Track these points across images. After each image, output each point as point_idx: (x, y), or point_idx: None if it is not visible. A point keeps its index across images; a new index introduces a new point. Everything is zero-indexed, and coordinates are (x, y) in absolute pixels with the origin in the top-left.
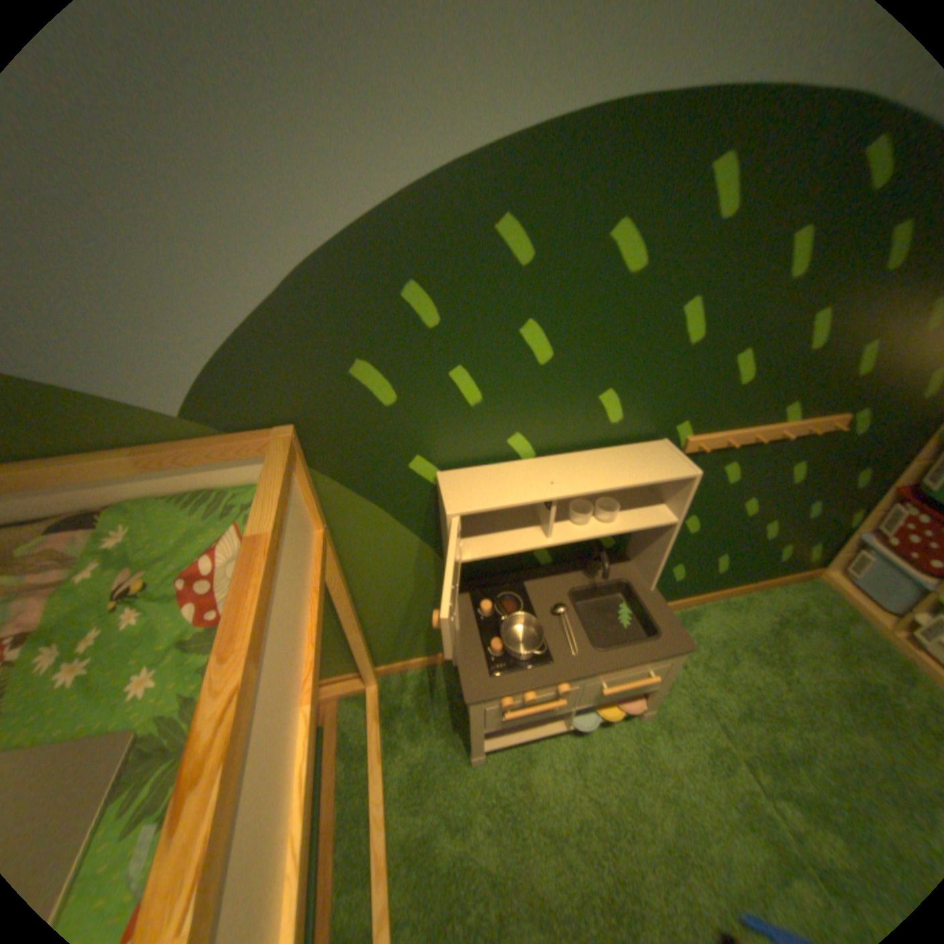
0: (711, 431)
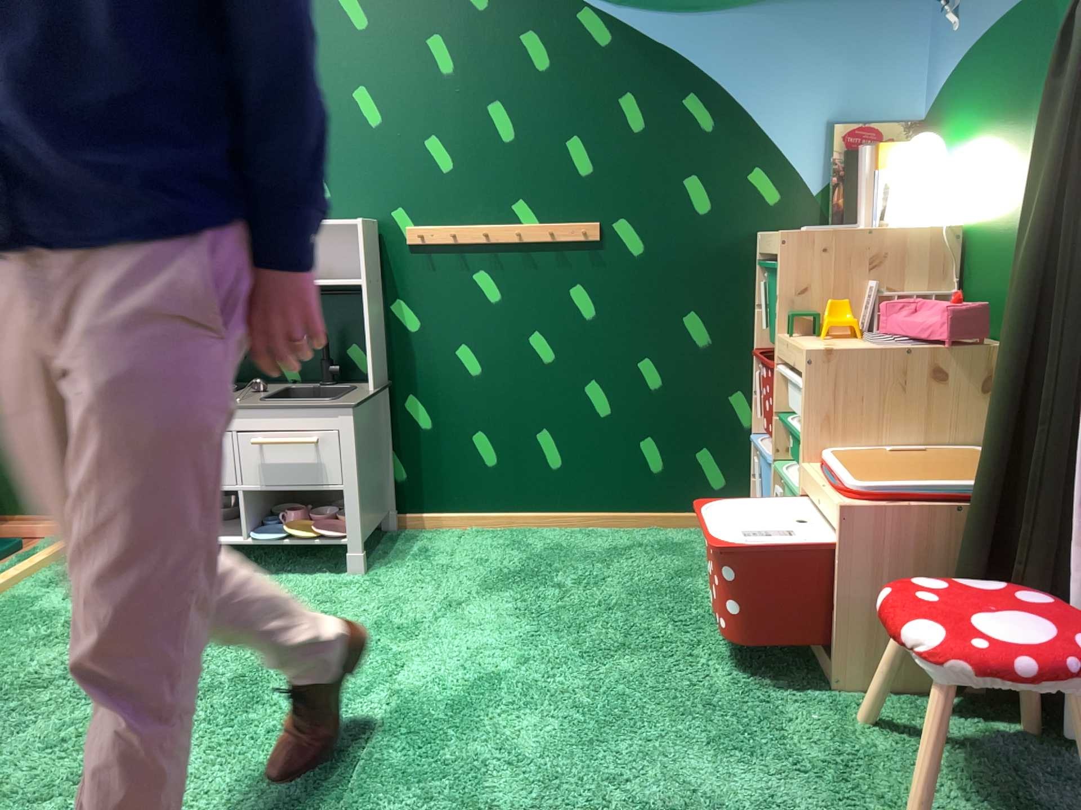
0: (430, 221)
